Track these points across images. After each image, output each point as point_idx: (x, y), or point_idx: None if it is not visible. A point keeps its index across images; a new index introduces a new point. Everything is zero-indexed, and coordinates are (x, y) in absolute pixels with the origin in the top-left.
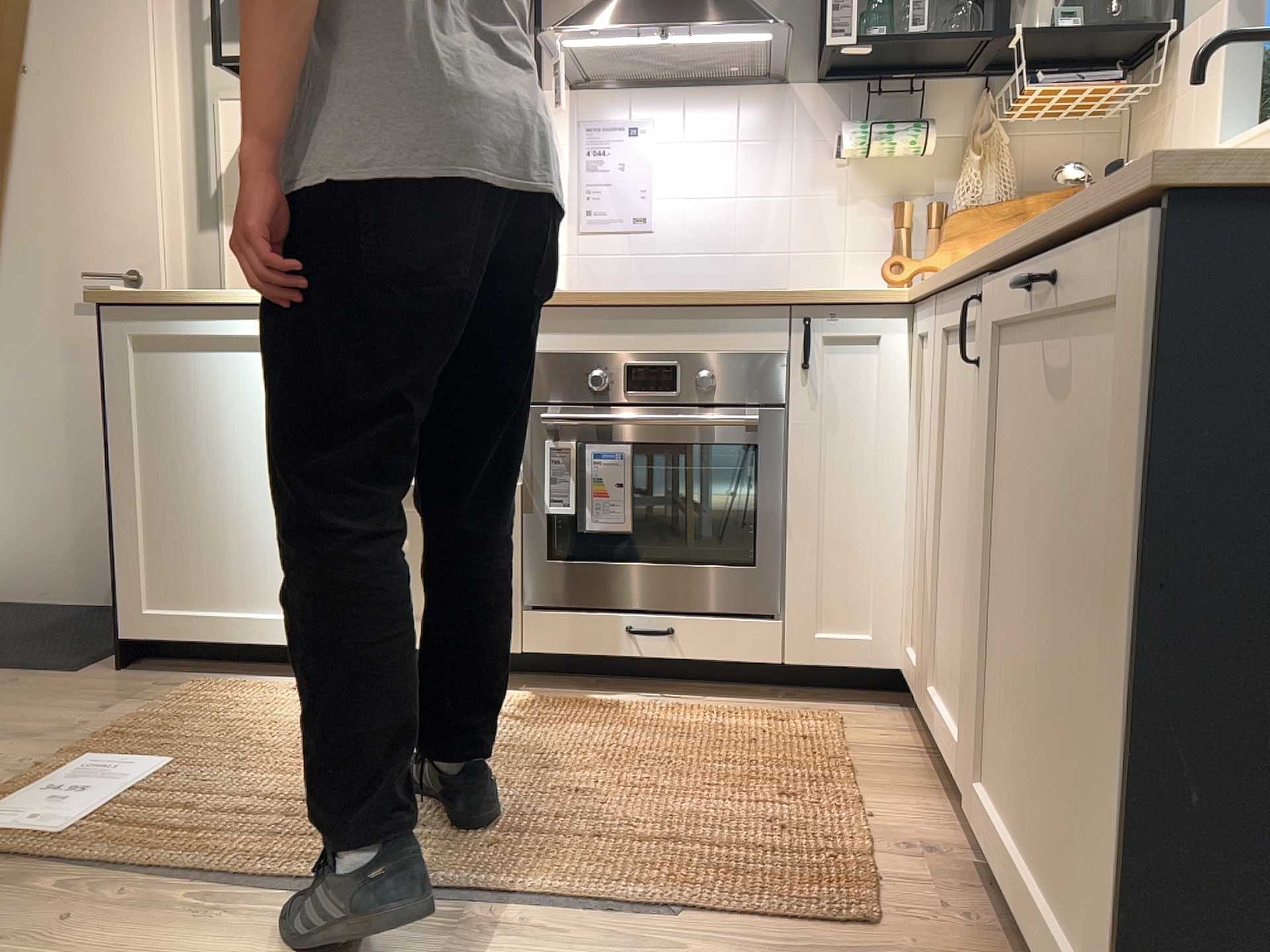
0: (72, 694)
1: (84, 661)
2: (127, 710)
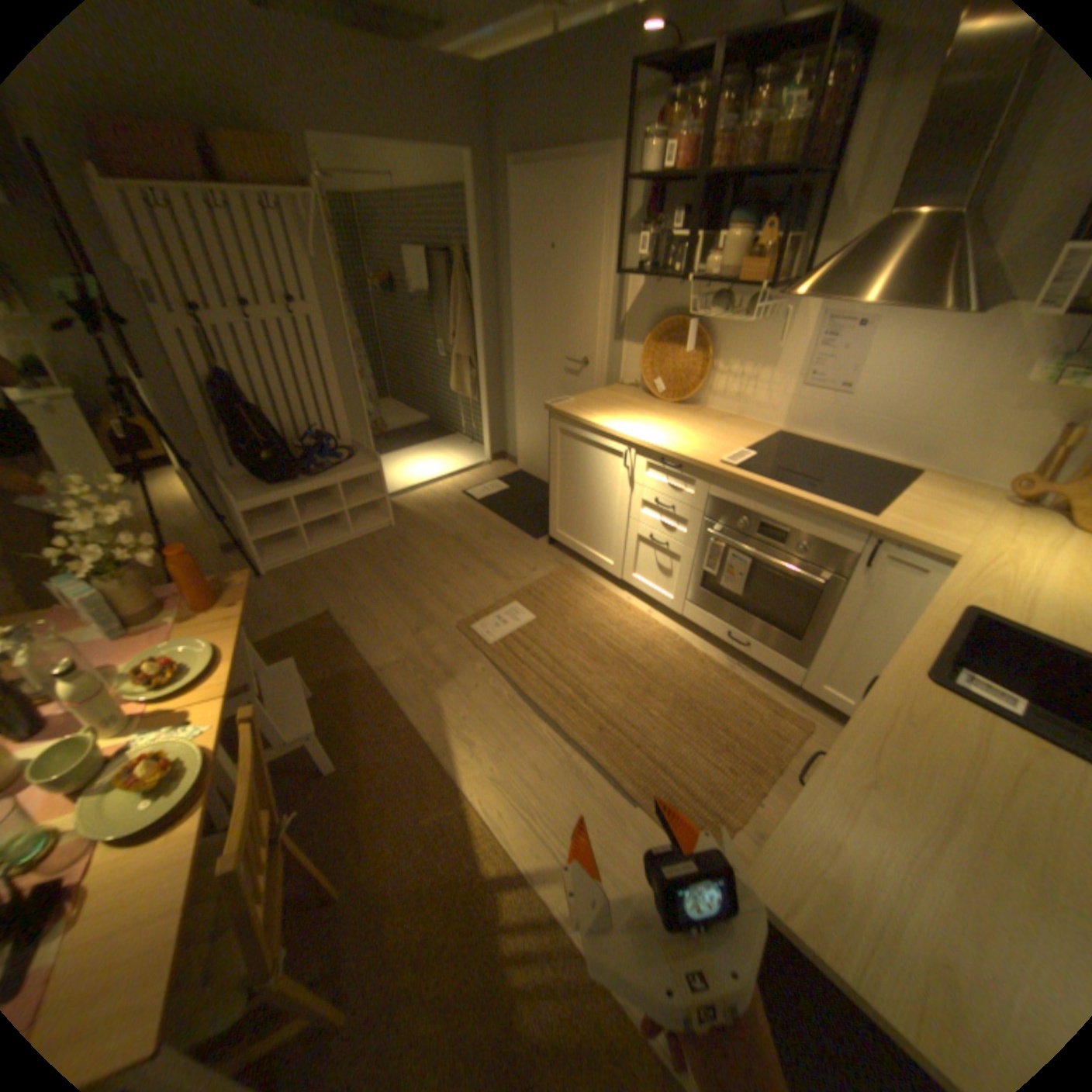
0: (528, 554)
1: (541, 533)
2: (539, 572)
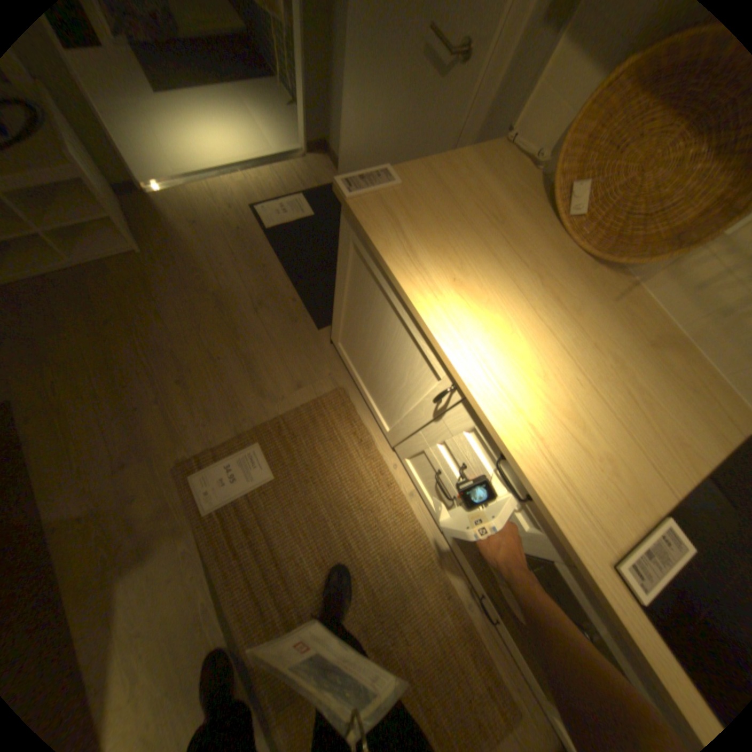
0: (302, 356)
1: (329, 320)
2: (304, 395)
